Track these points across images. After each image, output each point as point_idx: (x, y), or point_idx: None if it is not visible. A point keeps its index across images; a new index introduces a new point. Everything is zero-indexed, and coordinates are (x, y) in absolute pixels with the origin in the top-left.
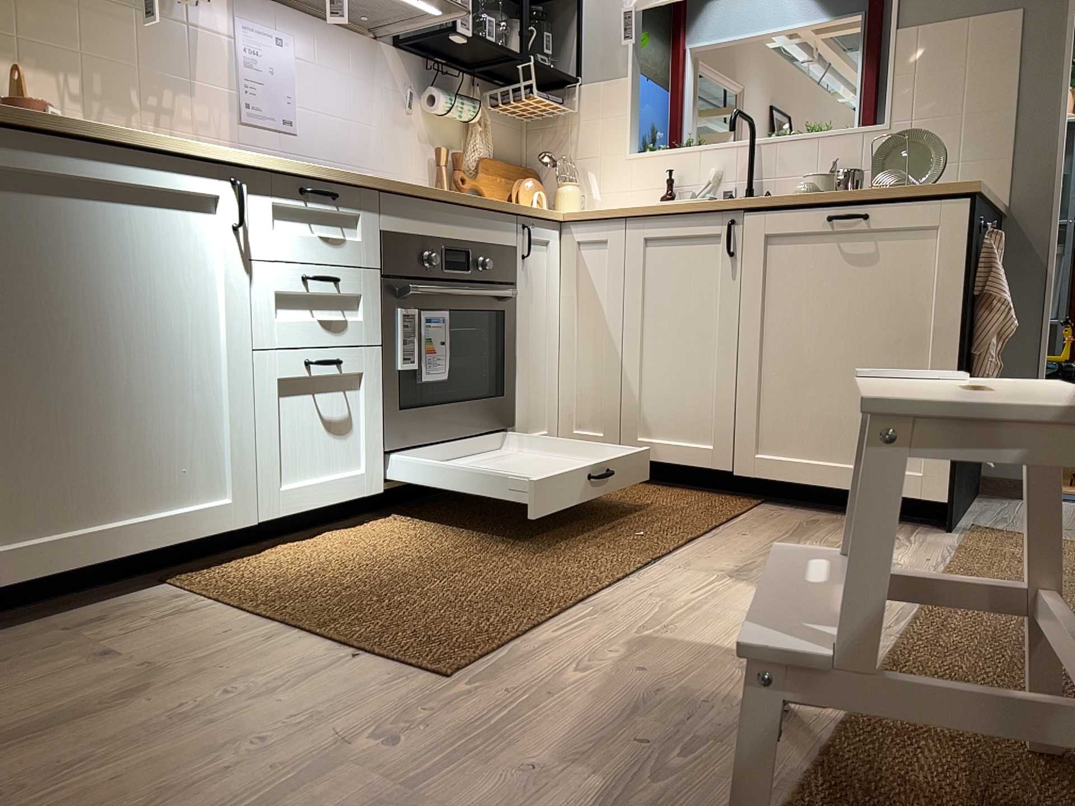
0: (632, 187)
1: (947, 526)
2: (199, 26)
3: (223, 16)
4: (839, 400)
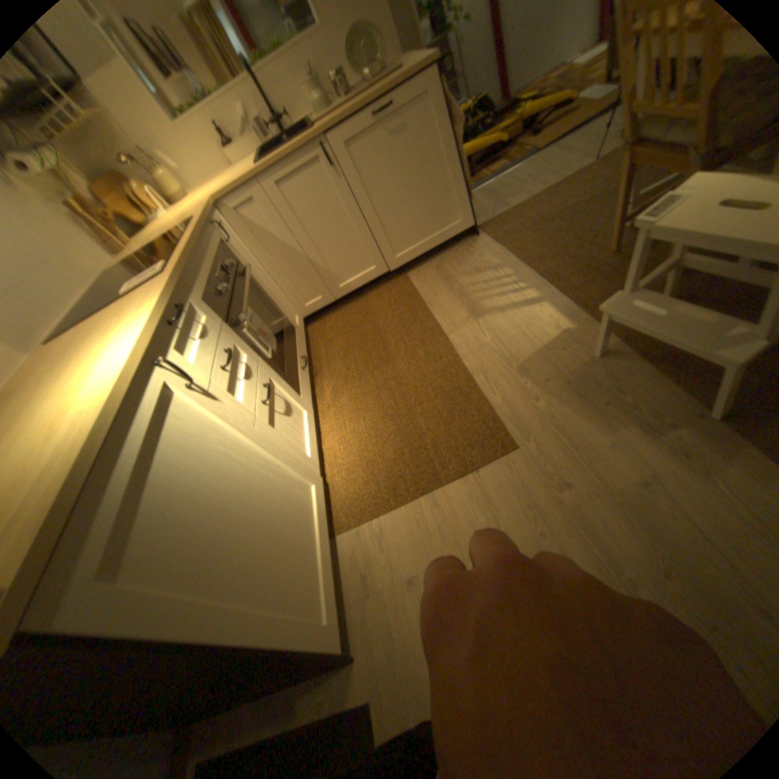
0: (194, 148)
1: (477, 234)
2: None
3: None
4: (418, 210)
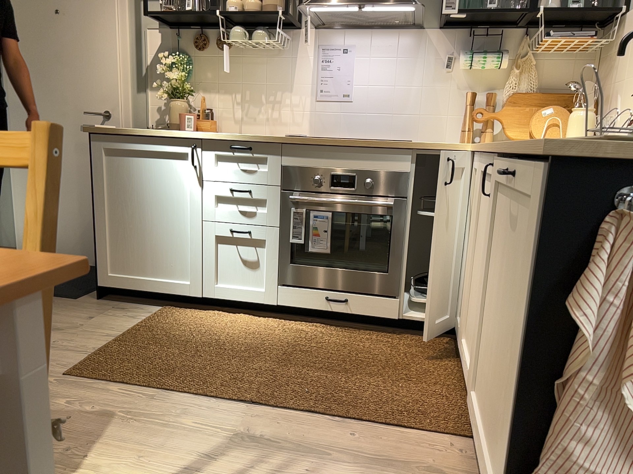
0: None
1: None
2: (295, 54)
3: (309, 45)
4: (498, 378)
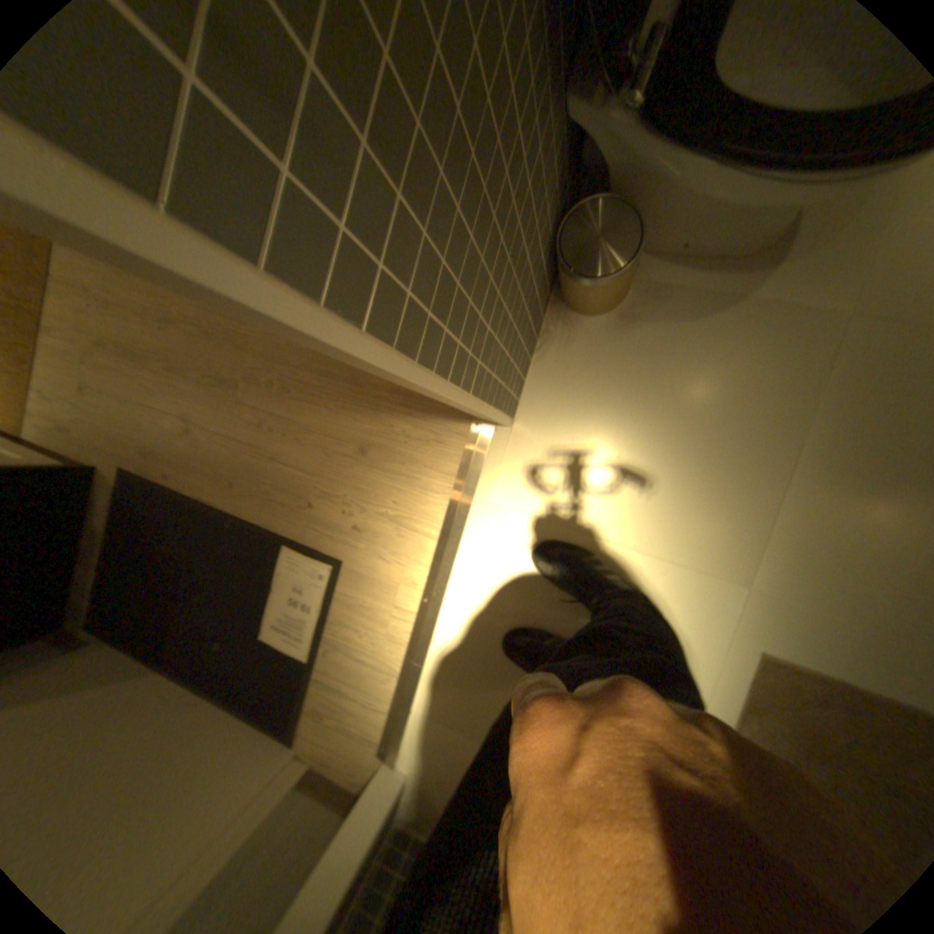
0: None
1: None
2: None
3: None
4: None
